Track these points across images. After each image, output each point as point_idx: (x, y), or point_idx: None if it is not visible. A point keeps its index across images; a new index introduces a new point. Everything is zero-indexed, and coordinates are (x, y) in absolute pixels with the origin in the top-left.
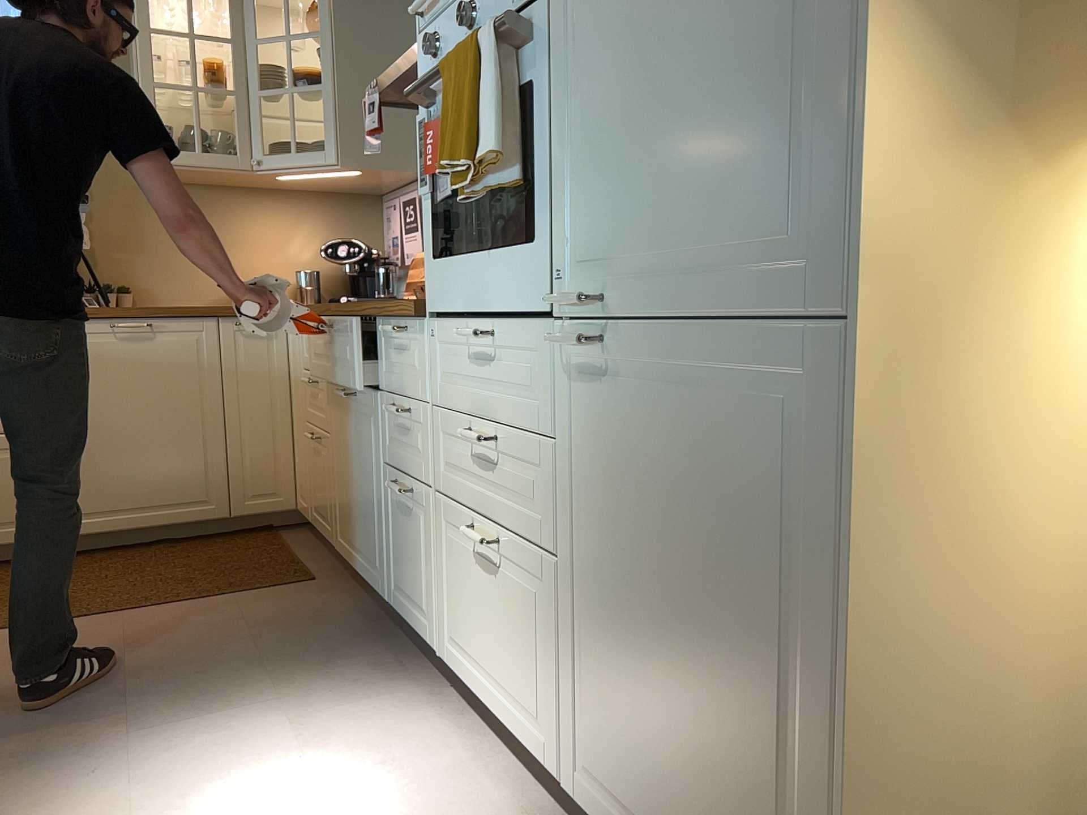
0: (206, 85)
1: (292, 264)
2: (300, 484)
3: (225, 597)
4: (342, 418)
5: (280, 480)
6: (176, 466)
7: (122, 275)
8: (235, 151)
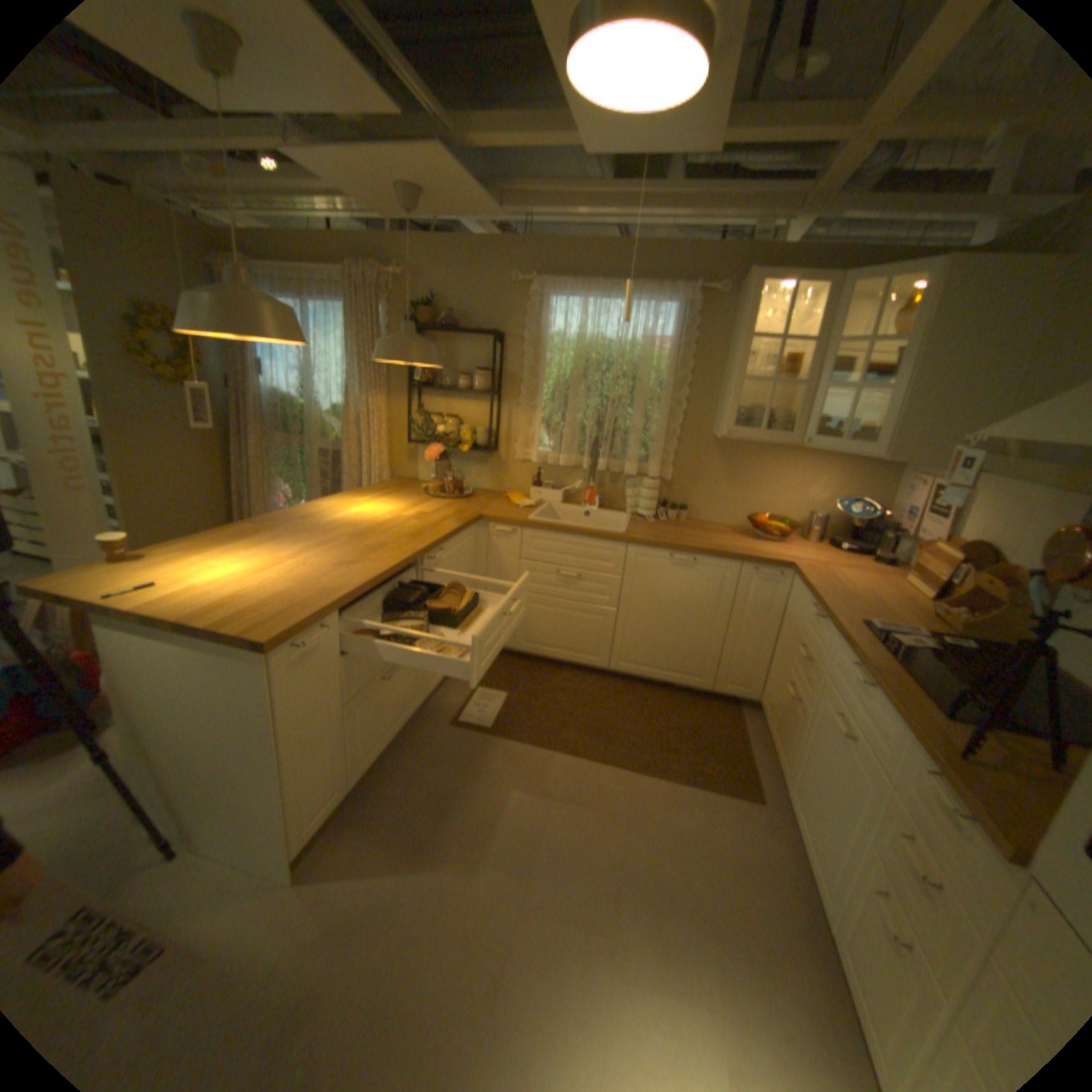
0: (783, 373)
1: (807, 505)
2: (770, 695)
3: (697, 790)
4: (832, 729)
5: (754, 680)
6: (687, 650)
7: (684, 497)
8: (791, 429)
